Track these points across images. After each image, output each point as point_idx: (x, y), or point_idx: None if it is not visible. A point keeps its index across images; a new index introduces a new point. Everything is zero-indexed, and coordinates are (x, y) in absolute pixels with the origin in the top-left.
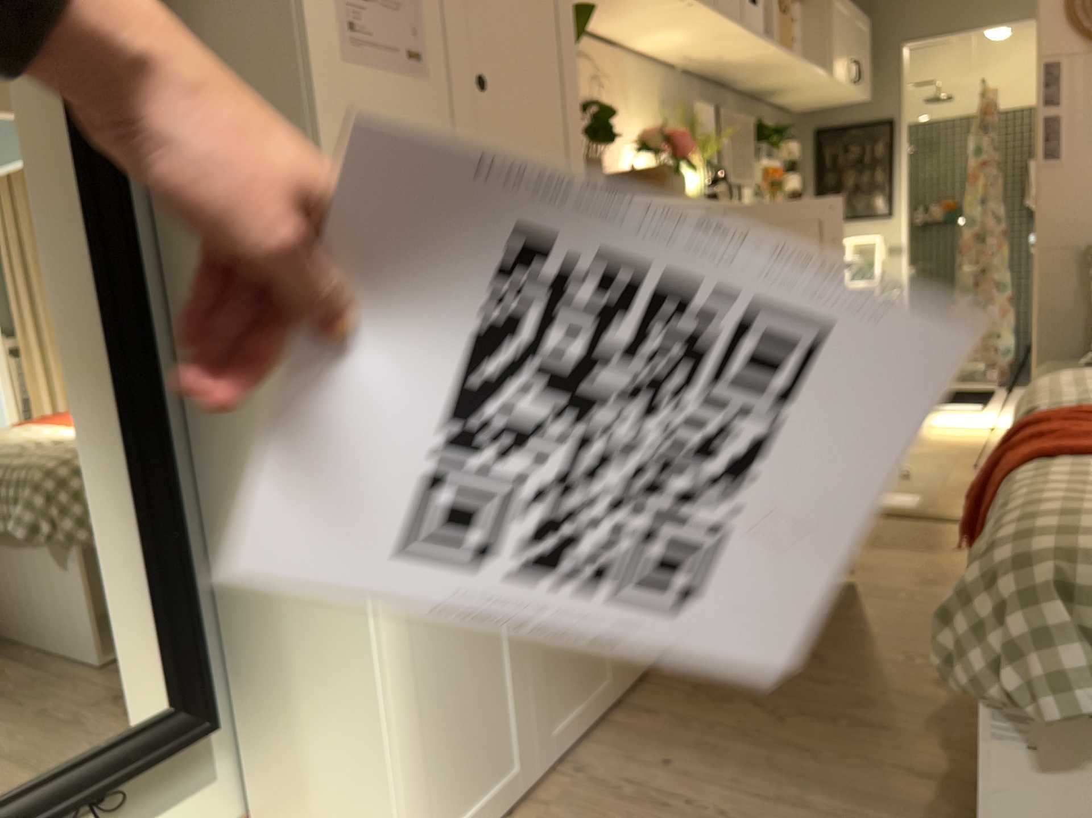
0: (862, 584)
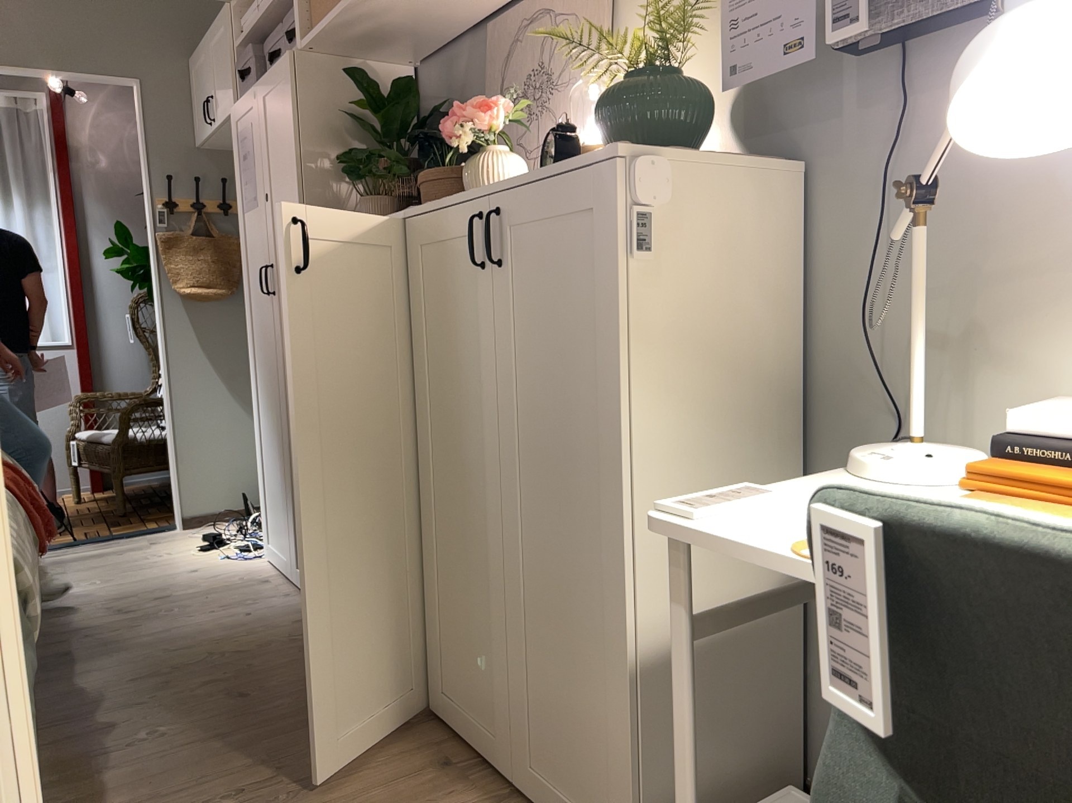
0: (302, 802)
